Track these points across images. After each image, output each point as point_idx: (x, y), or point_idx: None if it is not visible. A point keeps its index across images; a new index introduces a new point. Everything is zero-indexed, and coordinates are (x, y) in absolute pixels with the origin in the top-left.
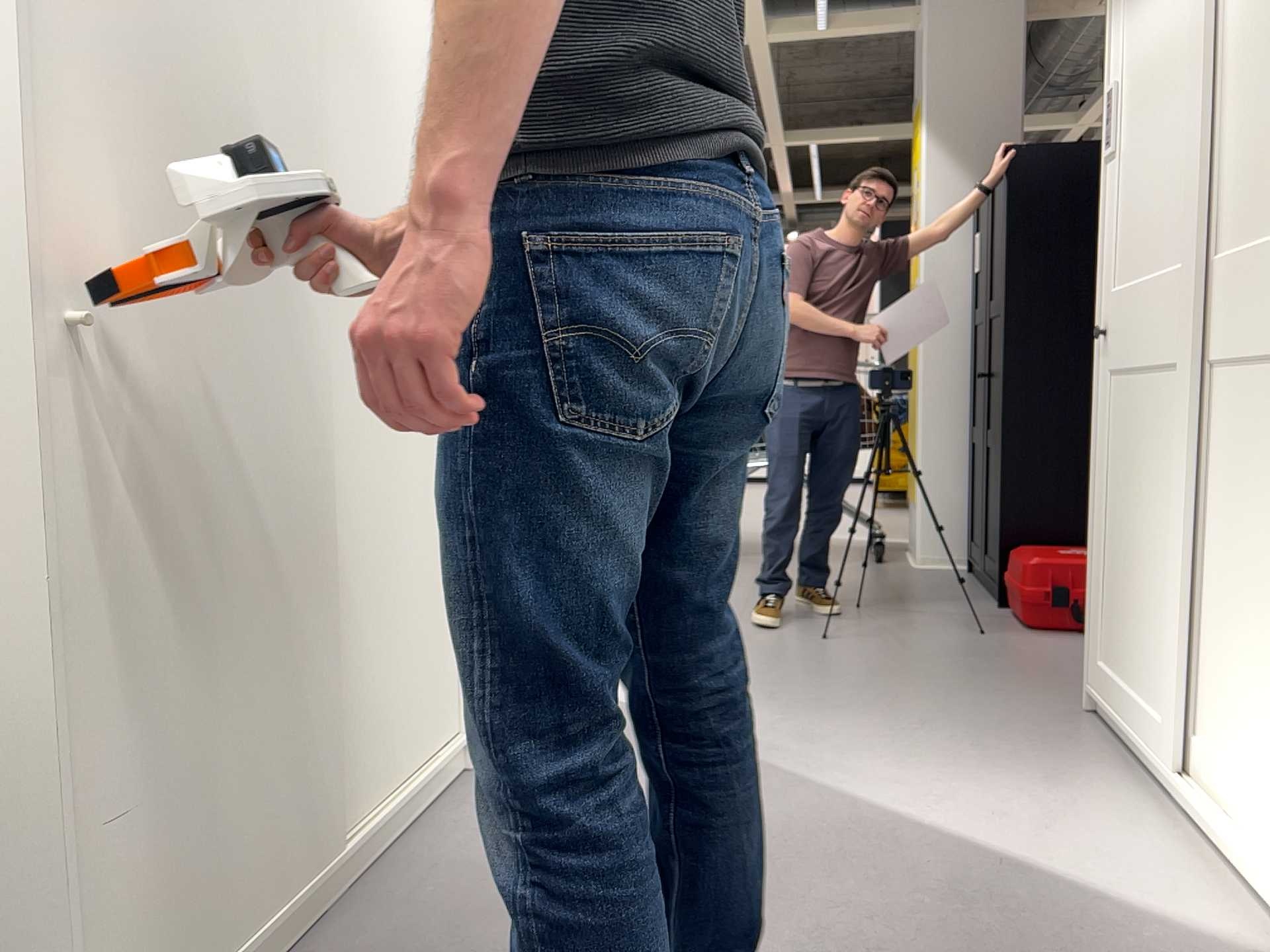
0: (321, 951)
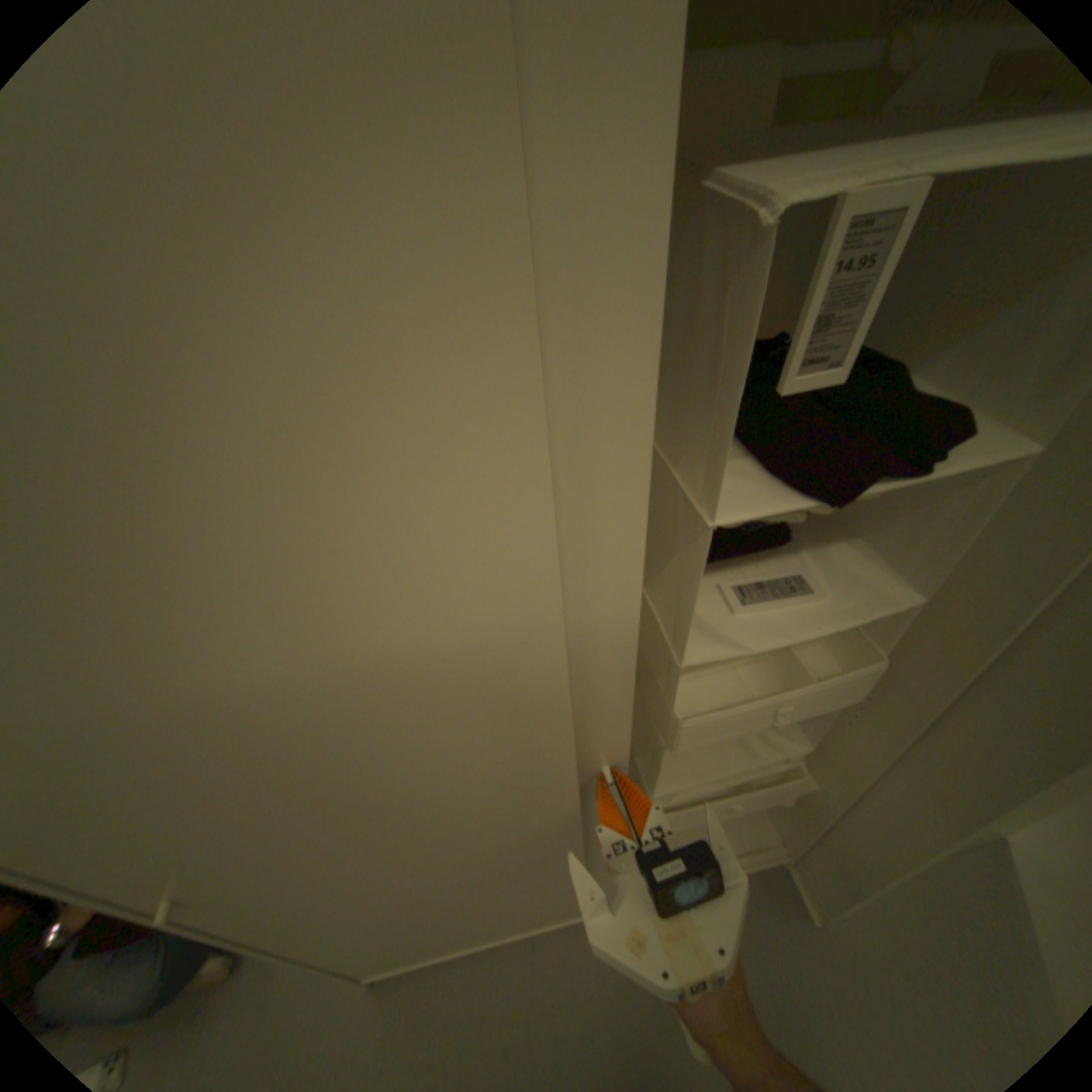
0: (537, 958)
